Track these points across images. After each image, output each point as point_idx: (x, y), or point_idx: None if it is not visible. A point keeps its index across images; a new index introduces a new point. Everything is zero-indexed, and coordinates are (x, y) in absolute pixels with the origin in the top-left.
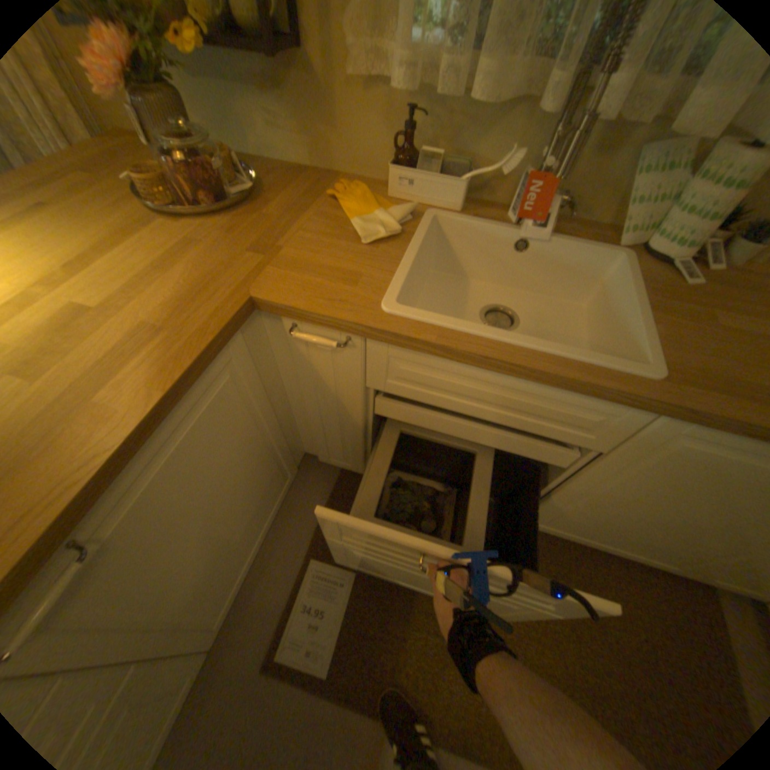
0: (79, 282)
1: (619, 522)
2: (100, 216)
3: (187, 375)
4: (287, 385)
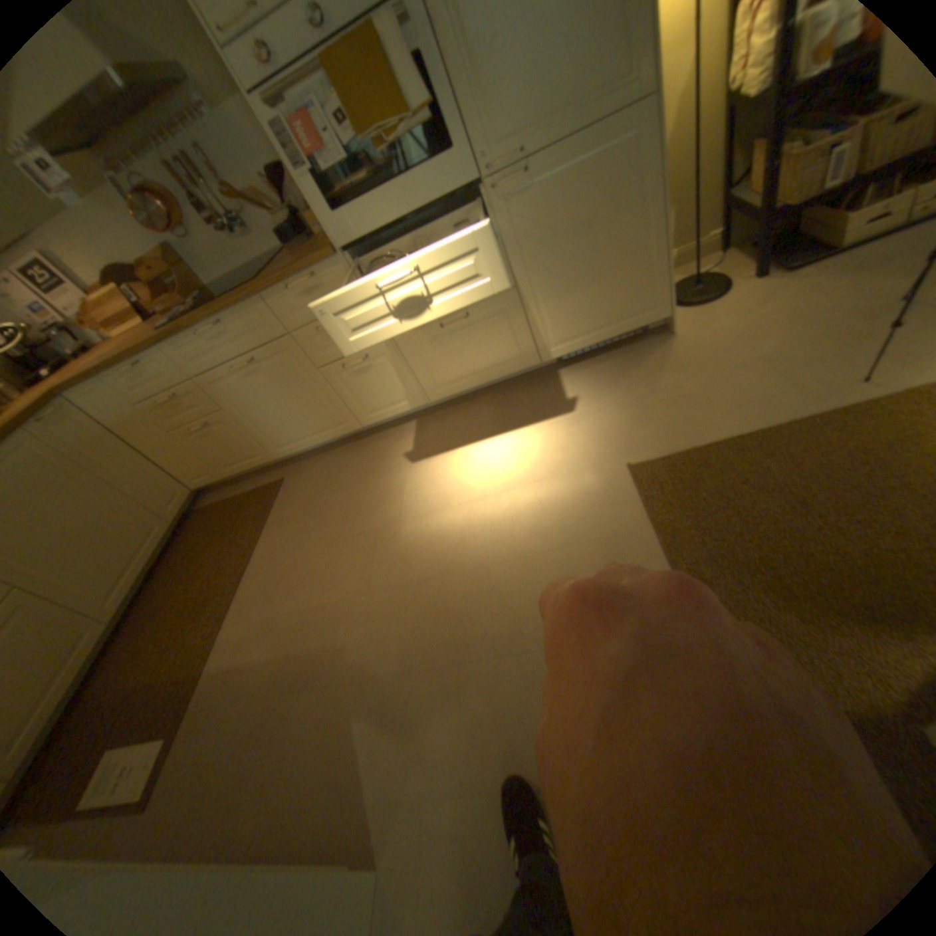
0: None
1: (80, 557)
2: None
3: None
4: None
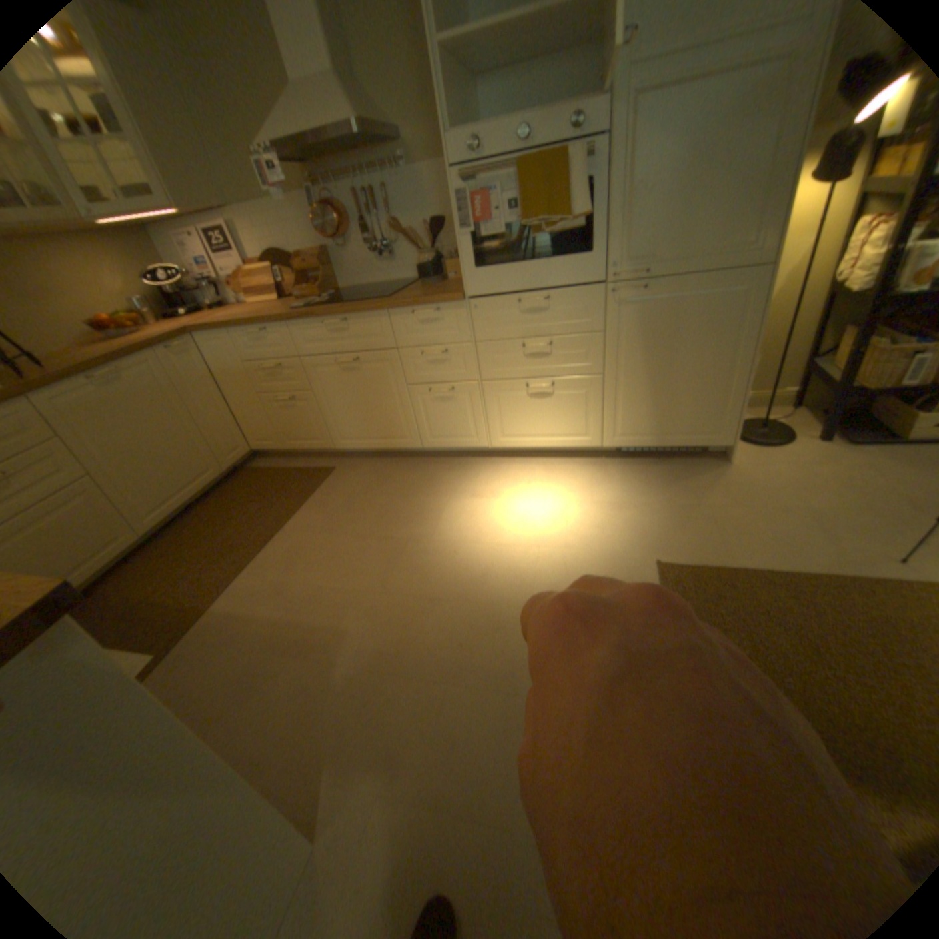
0: None
1: (144, 469)
2: None
3: None
4: None
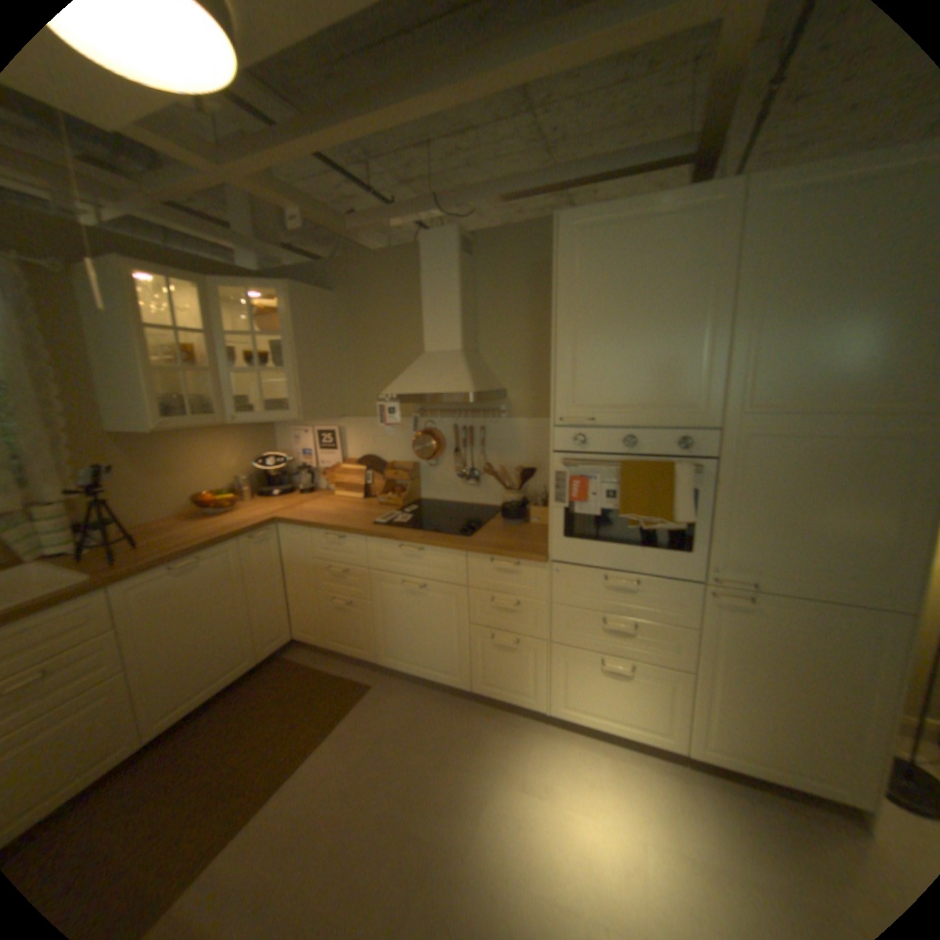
0: None
1: (178, 666)
2: None
3: None
4: None
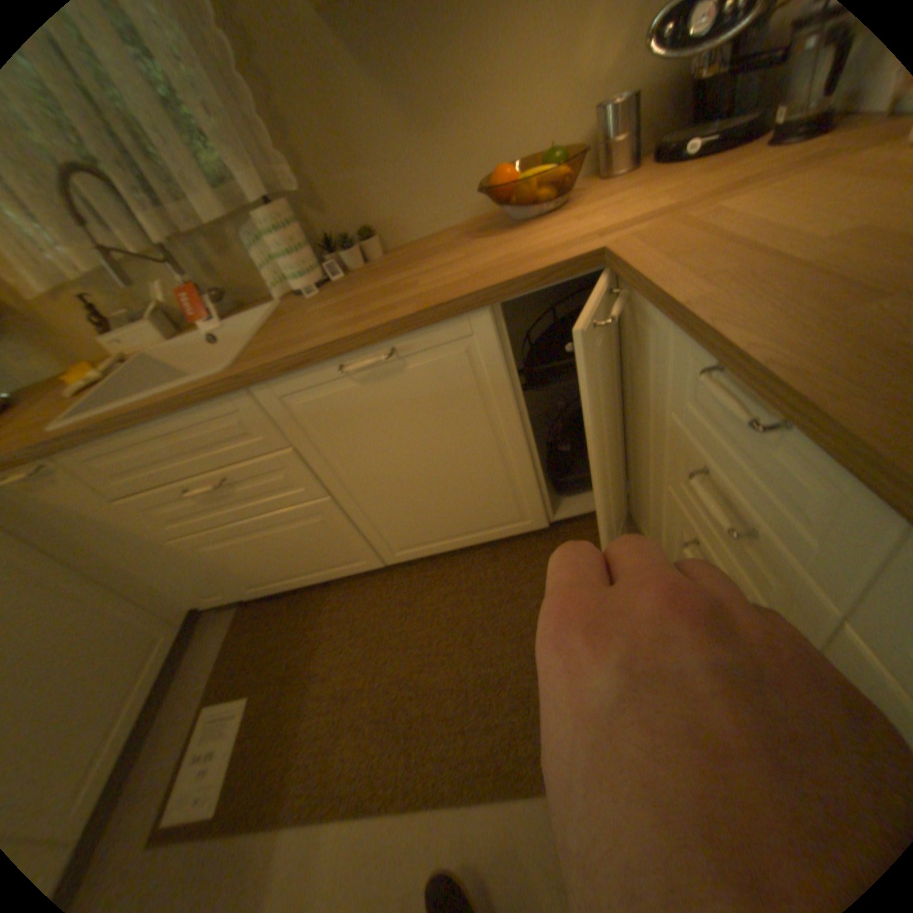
0: None
1: (413, 503)
2: None
3: None
4: (88, 541)
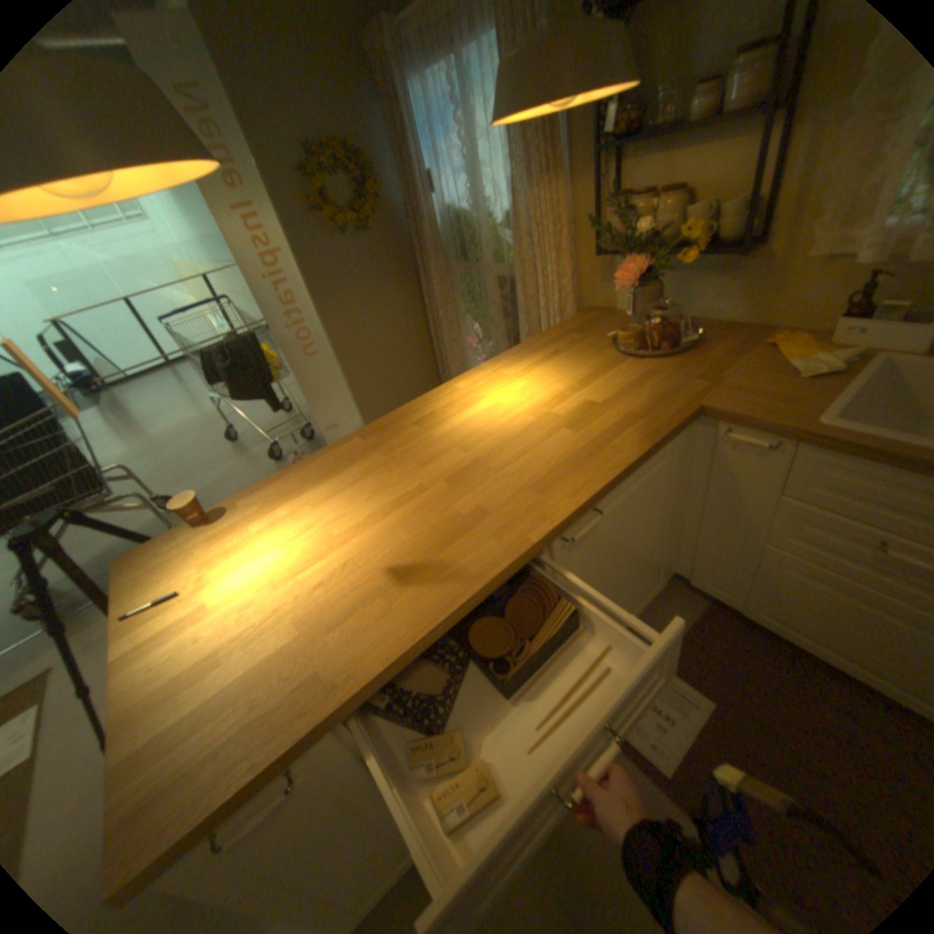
0: (590, 391)
1: None
2: (593, 358)
3: (661, 442)
4: (692, 489)
